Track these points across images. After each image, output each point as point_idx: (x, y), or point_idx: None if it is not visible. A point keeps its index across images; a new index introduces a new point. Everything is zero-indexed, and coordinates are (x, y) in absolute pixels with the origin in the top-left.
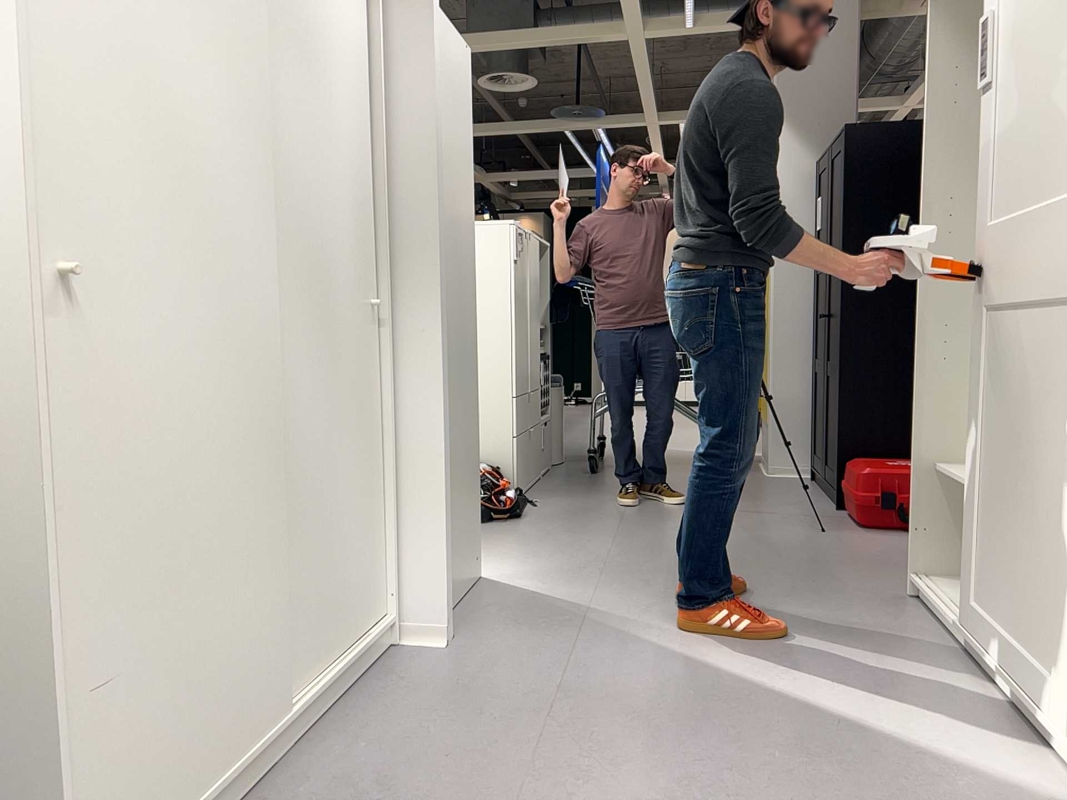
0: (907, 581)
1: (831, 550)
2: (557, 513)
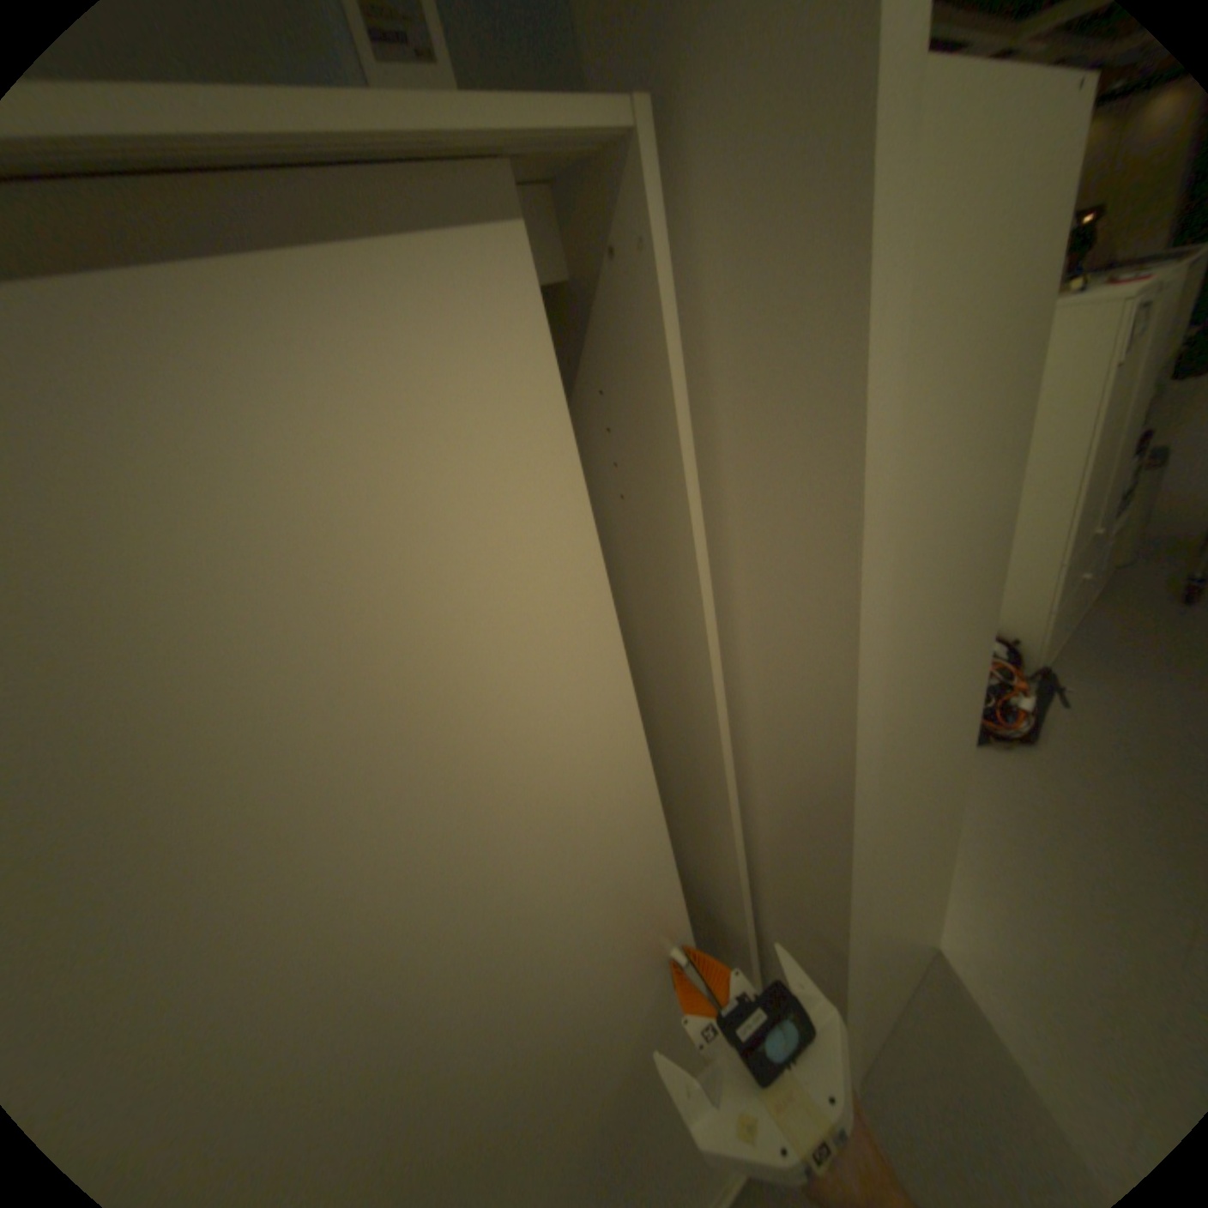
0: None
1: None
2: (1104, 744)
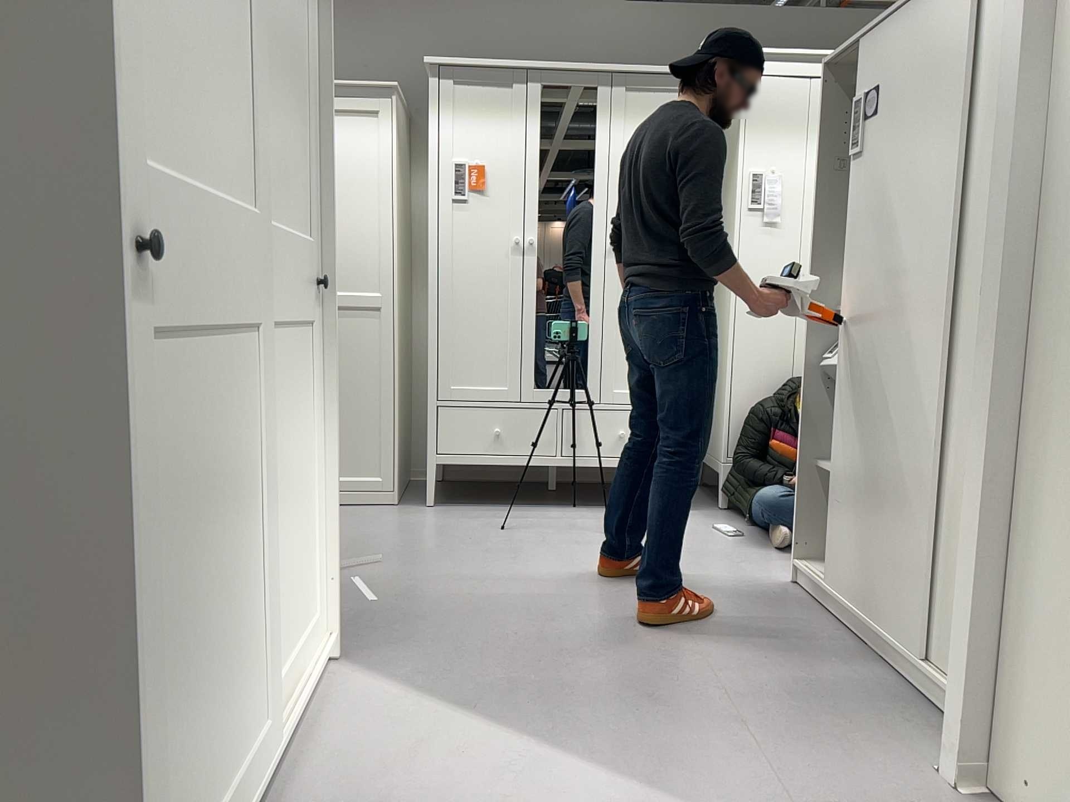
0: None
1: None
2: None
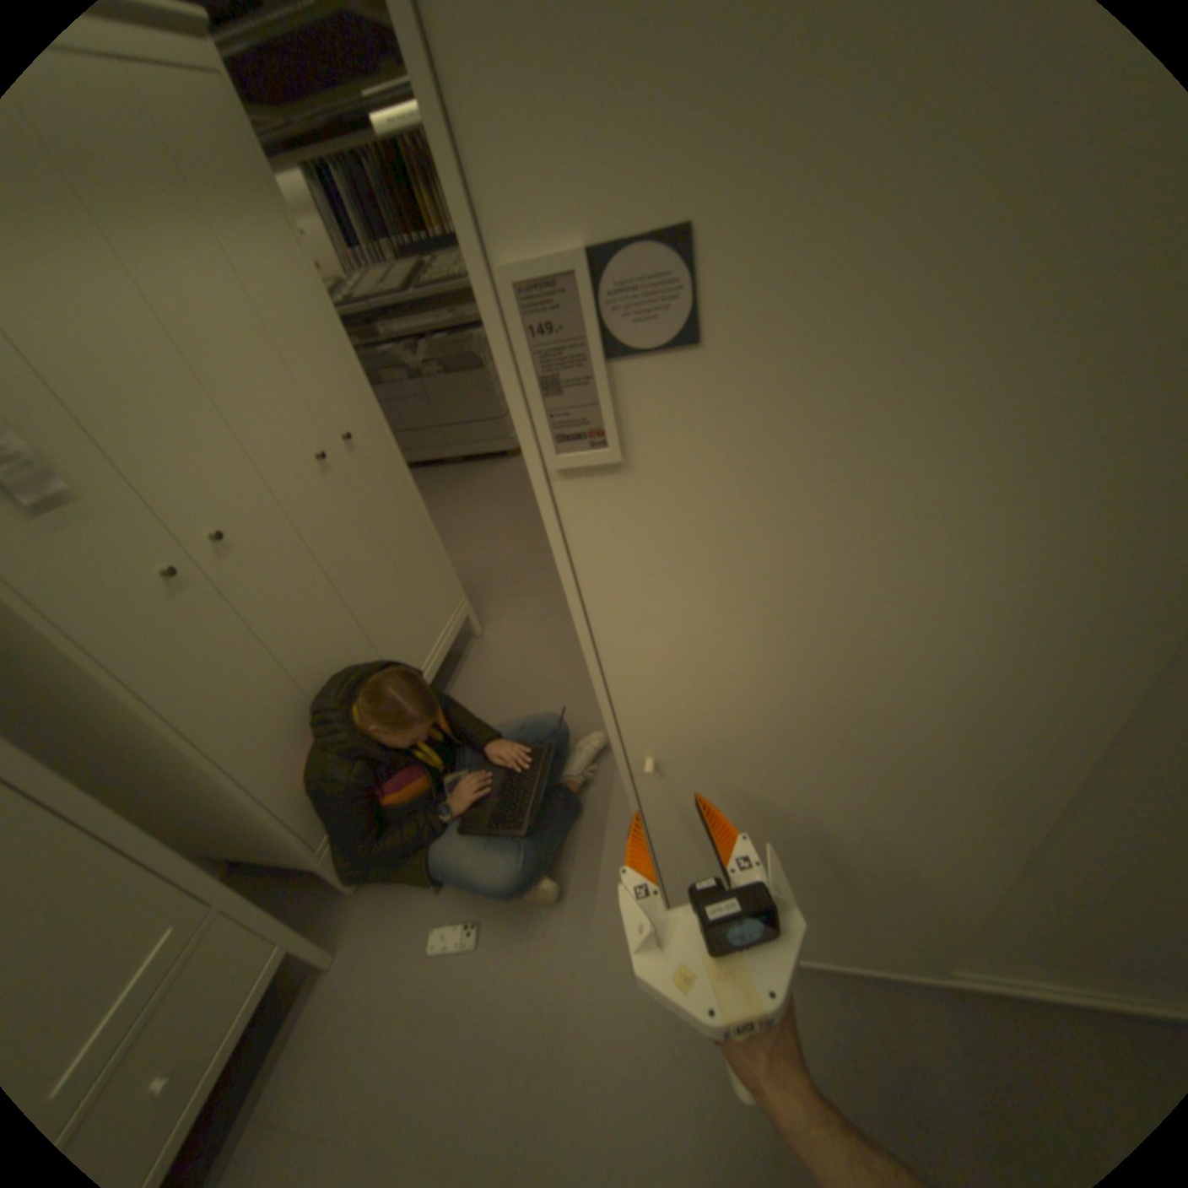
0: None
1: None
2: None
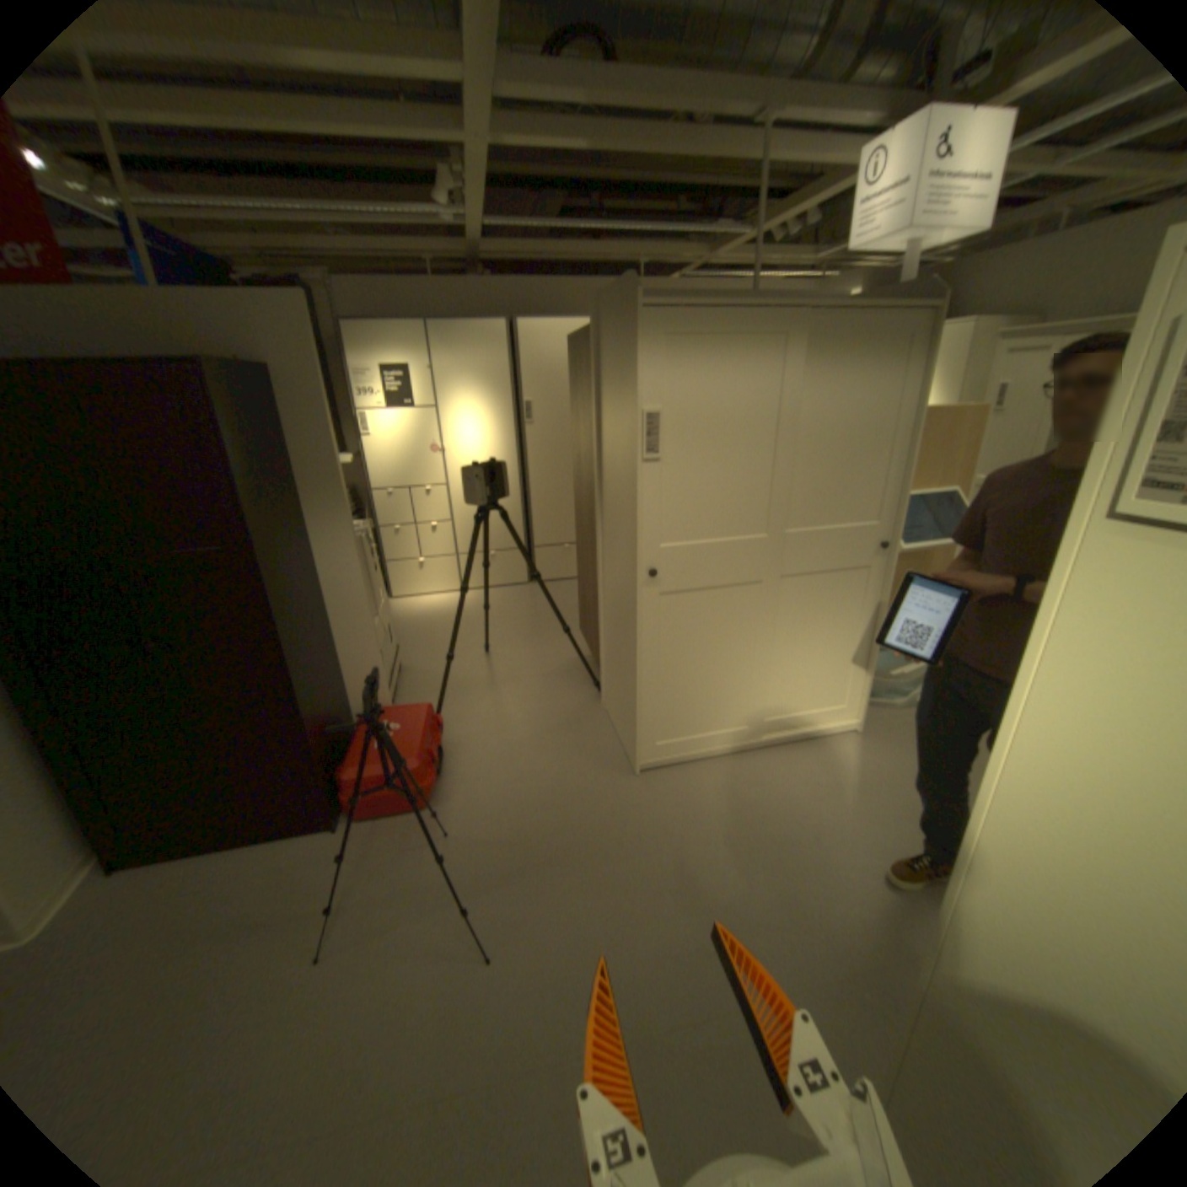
0: (640, 768)
1: (524, 823)
2: None
